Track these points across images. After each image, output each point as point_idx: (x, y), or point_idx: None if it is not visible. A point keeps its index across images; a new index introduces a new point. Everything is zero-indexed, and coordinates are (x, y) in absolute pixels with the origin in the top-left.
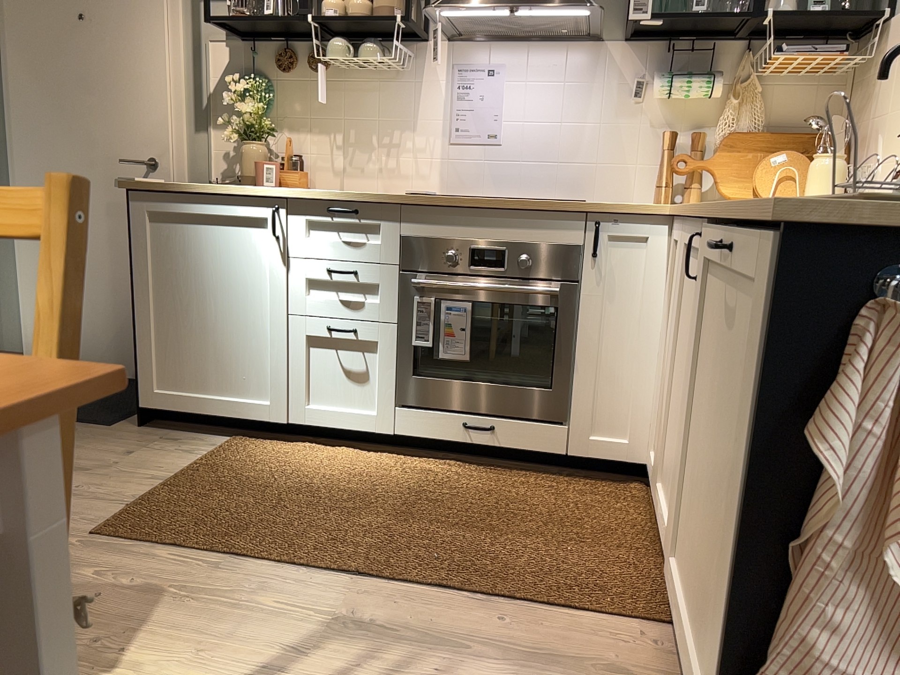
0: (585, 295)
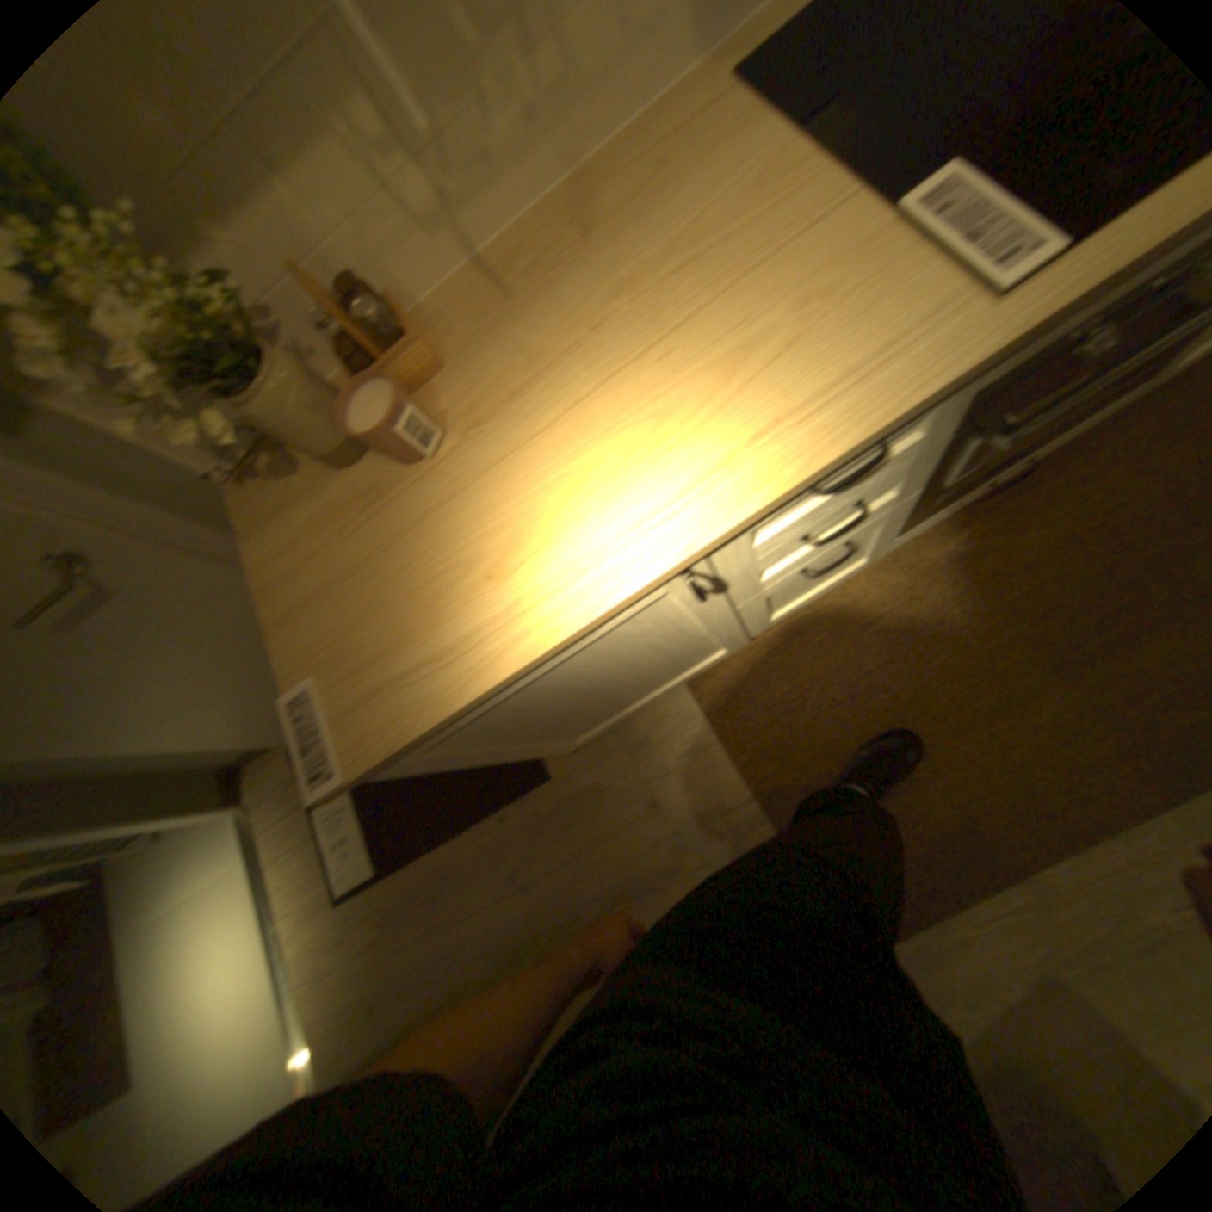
0: None
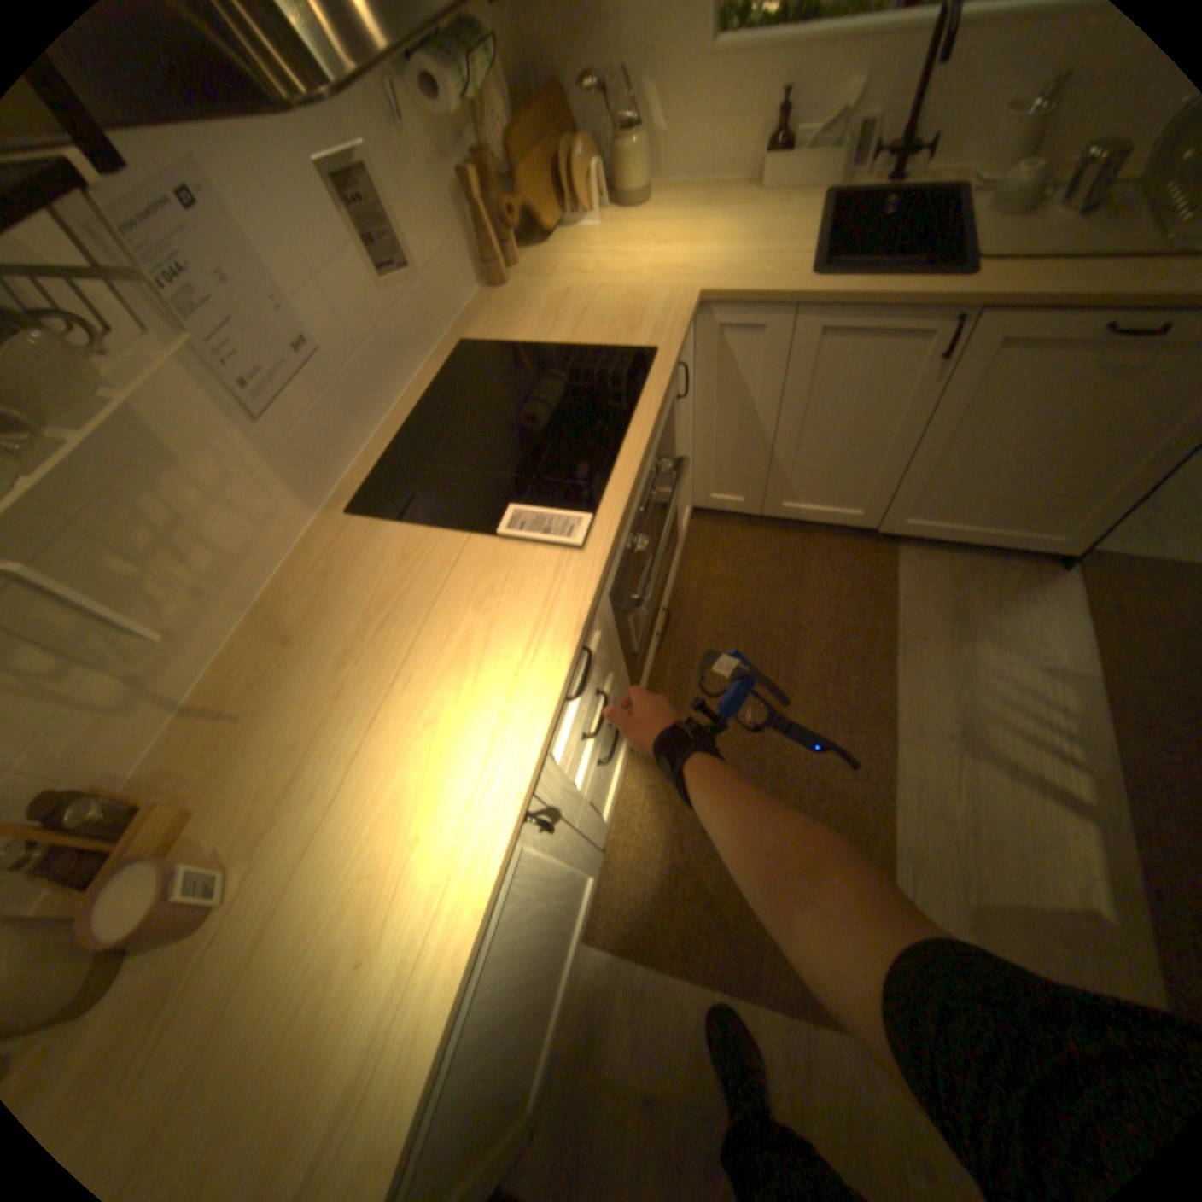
0: (676, 437)
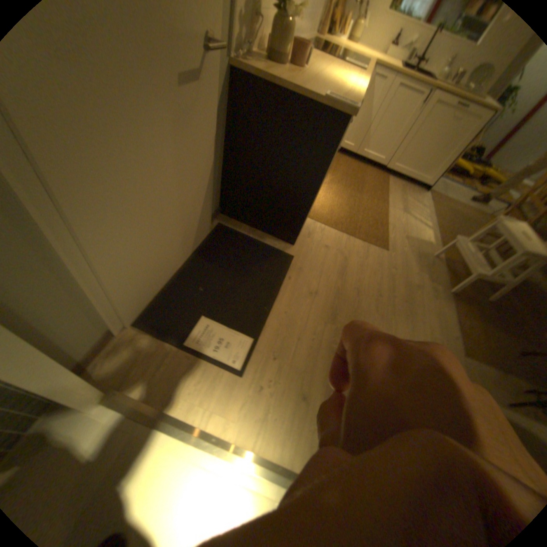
0: None
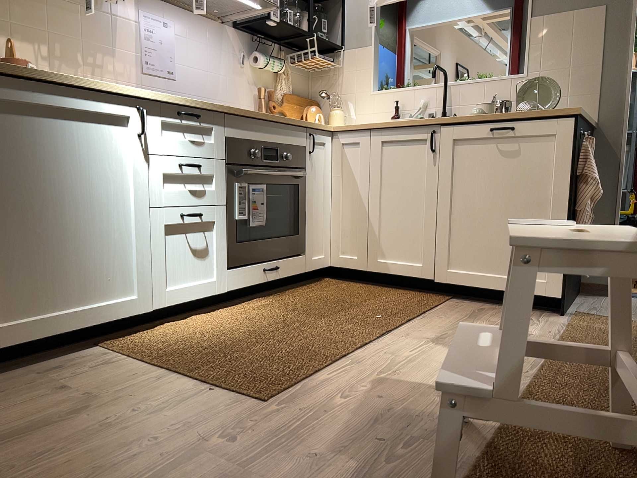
0: (308, 174)
